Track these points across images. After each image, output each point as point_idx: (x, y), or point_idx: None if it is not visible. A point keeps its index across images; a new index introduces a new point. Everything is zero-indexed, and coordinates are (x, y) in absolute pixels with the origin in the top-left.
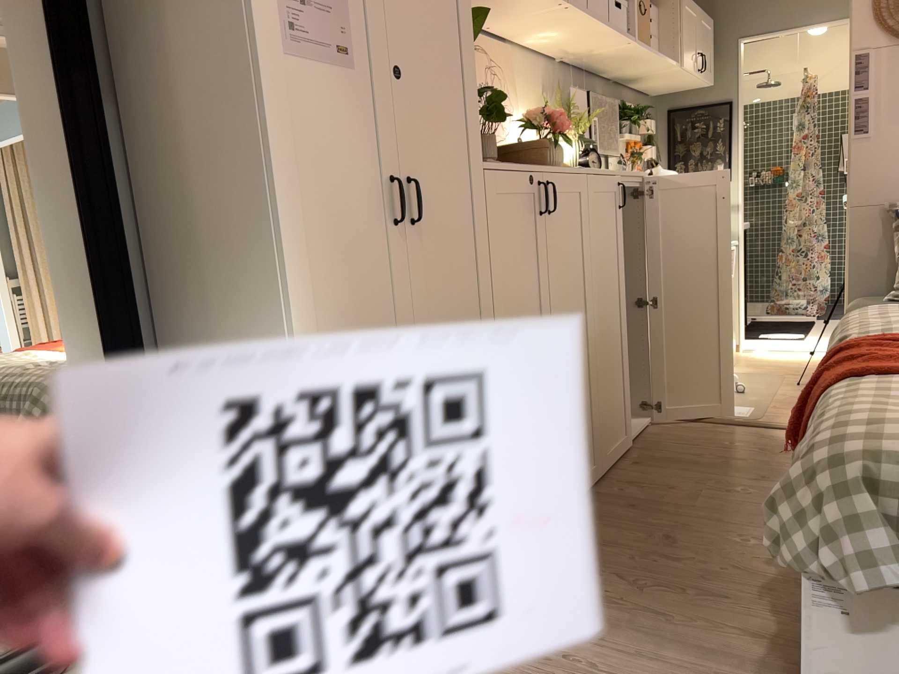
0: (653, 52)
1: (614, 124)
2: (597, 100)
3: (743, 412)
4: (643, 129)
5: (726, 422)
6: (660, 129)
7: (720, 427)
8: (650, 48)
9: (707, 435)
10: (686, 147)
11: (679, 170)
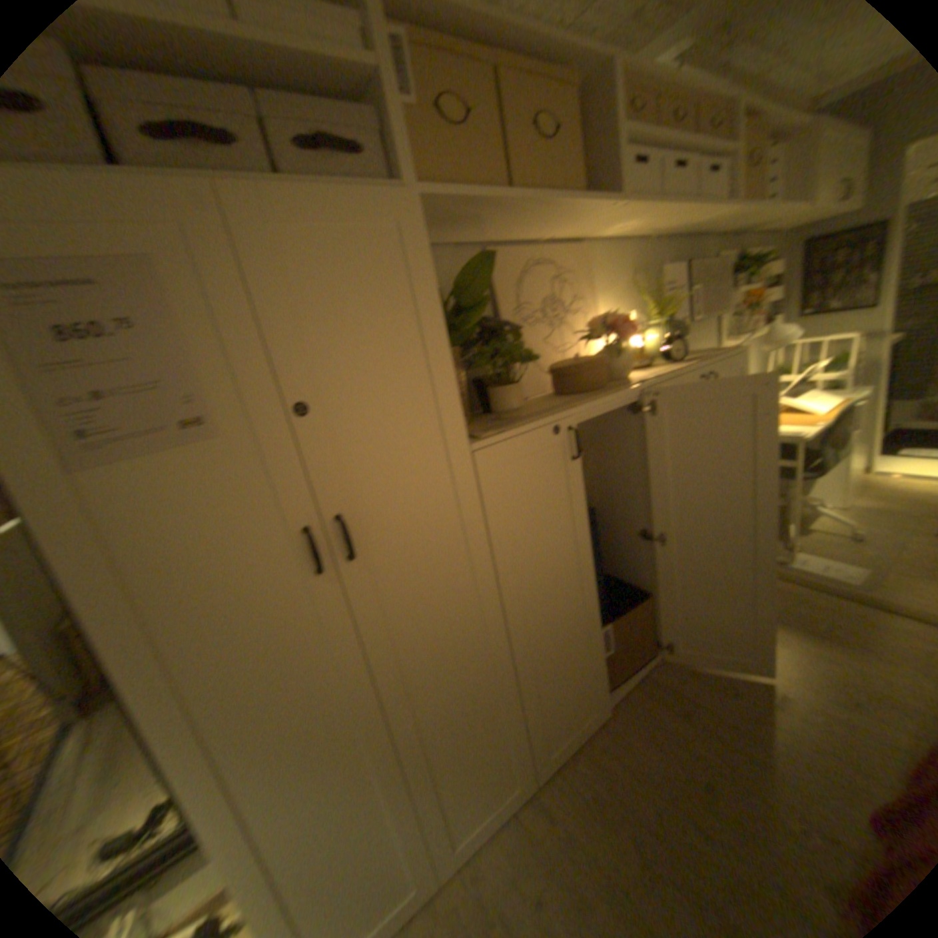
0: (768, 205)
1: (729, 278)
2: (708, 260)
3: (853, 577)
4: (766, 272)
5: (828, 591)
6: (794, 261)
7: (818, 598)
8: (764, 201)
9: (800, 609)
10: (823, 277)
11: (814, 300)
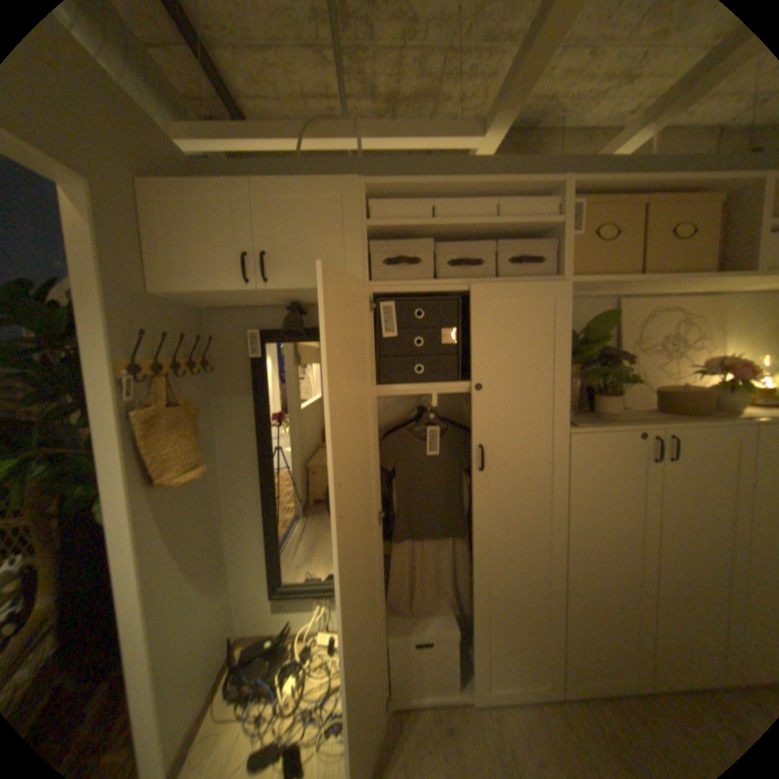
0: None
1: None
2: None
3: None
4: None
5: None
6: None
7: None
8: None
9: None
10: None
11: None
